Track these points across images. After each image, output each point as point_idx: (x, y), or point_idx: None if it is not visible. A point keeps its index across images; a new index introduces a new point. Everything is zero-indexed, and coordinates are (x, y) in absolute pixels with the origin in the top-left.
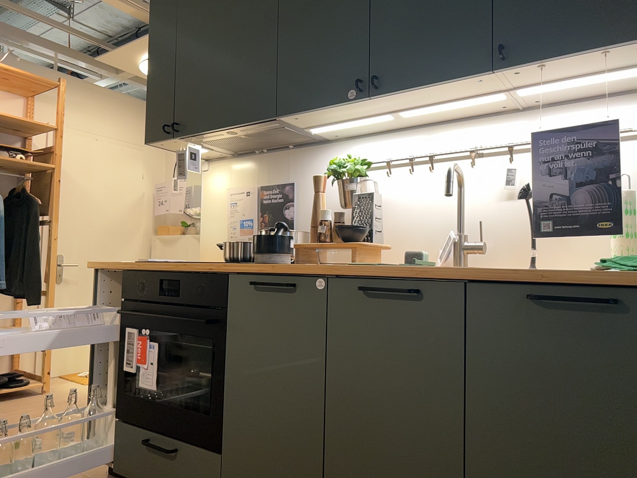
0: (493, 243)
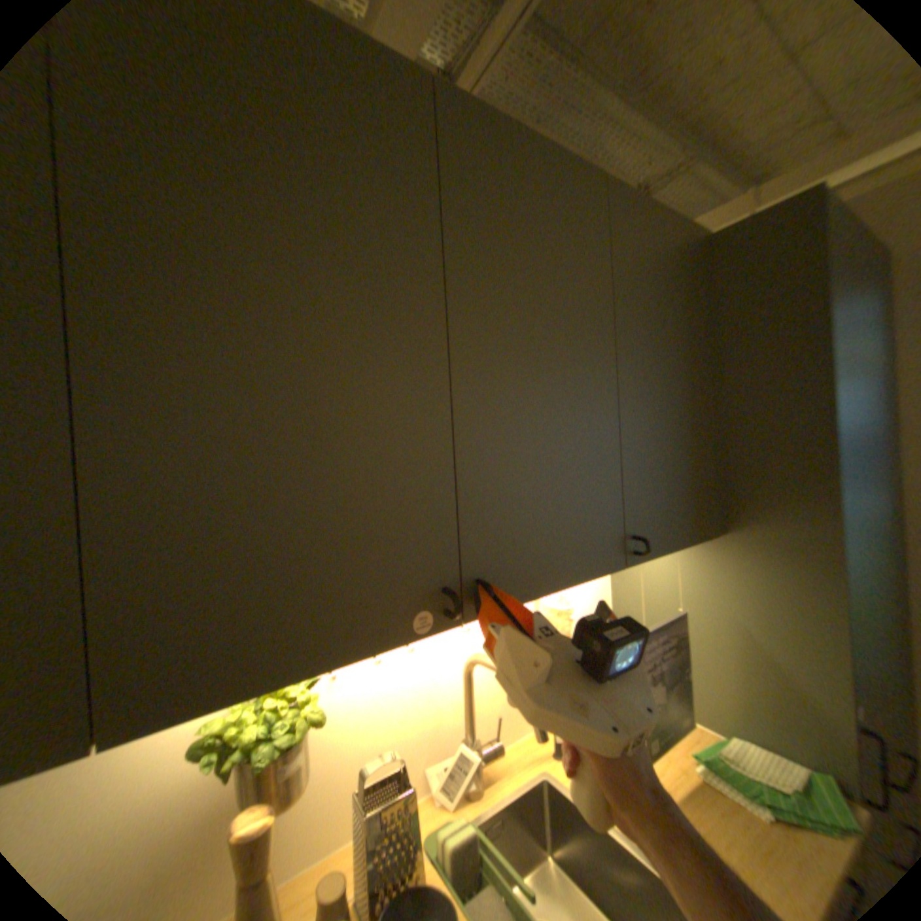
0: (489, 725)
